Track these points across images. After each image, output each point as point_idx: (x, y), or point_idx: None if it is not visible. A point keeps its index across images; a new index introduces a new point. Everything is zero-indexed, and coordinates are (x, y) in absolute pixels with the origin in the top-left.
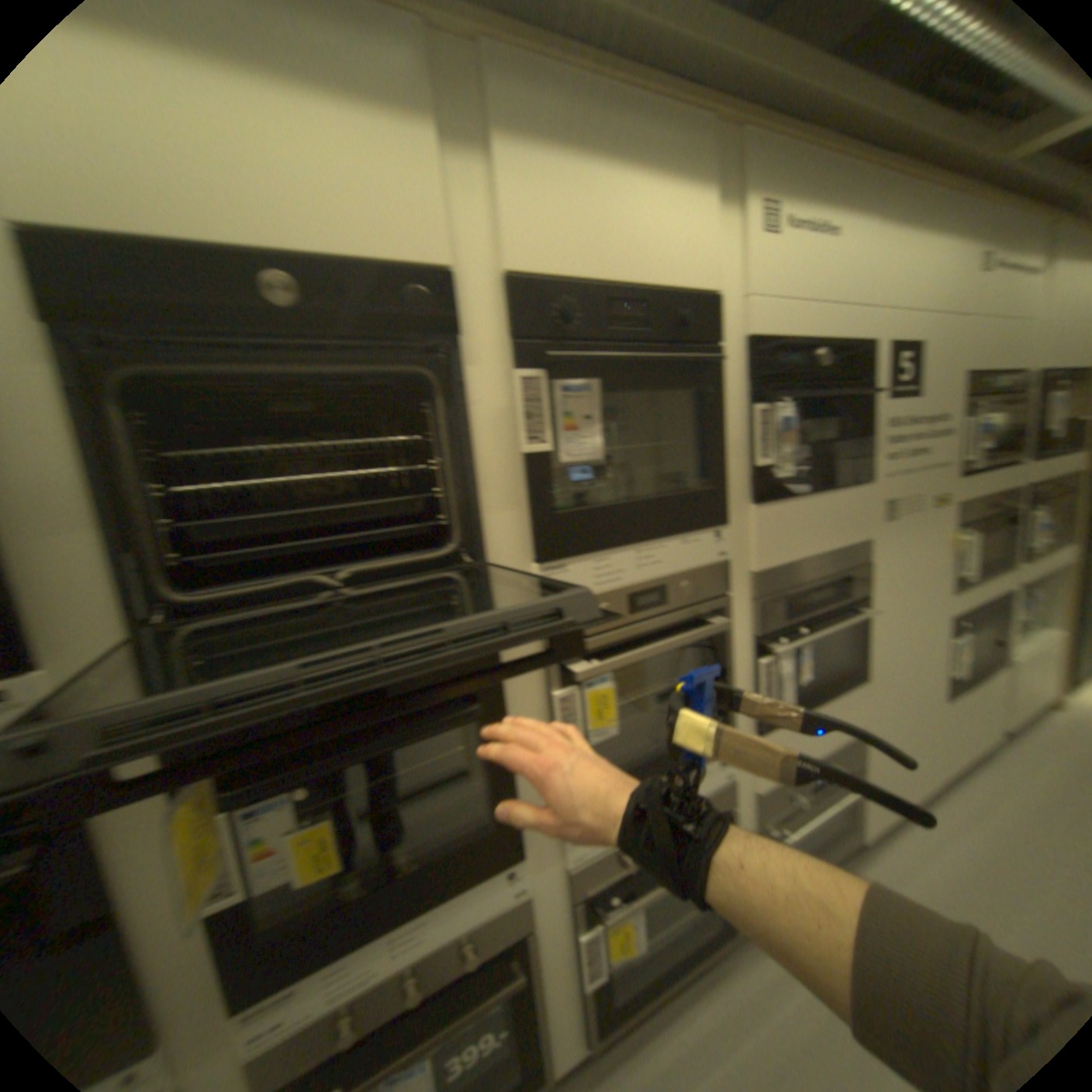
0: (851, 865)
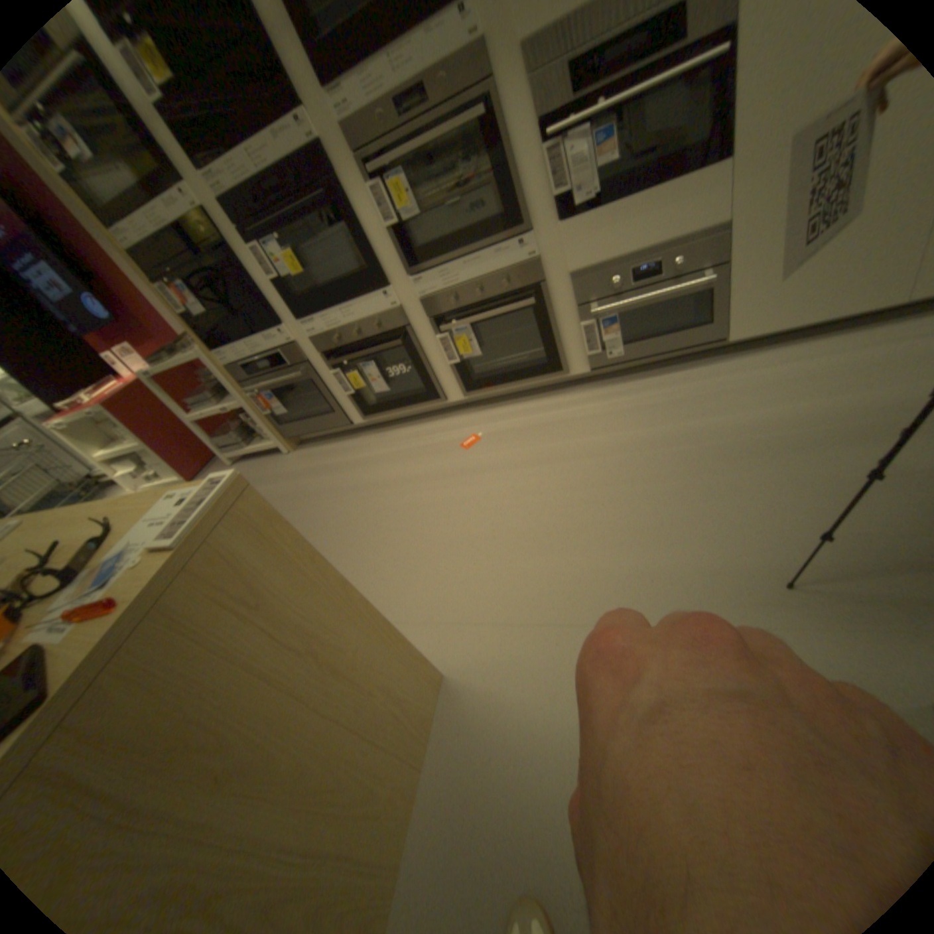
0: (724, 354)
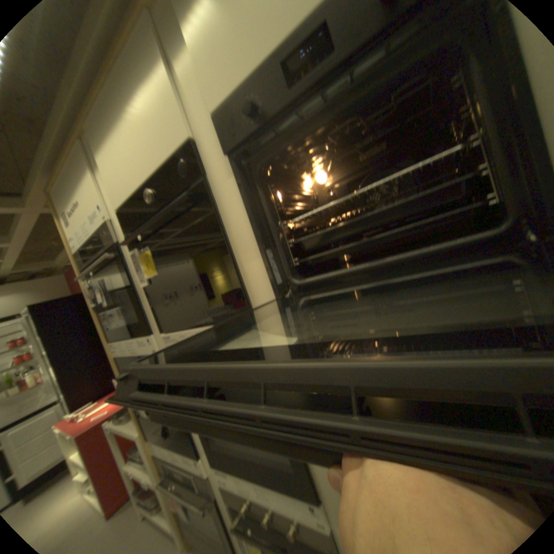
0: None
